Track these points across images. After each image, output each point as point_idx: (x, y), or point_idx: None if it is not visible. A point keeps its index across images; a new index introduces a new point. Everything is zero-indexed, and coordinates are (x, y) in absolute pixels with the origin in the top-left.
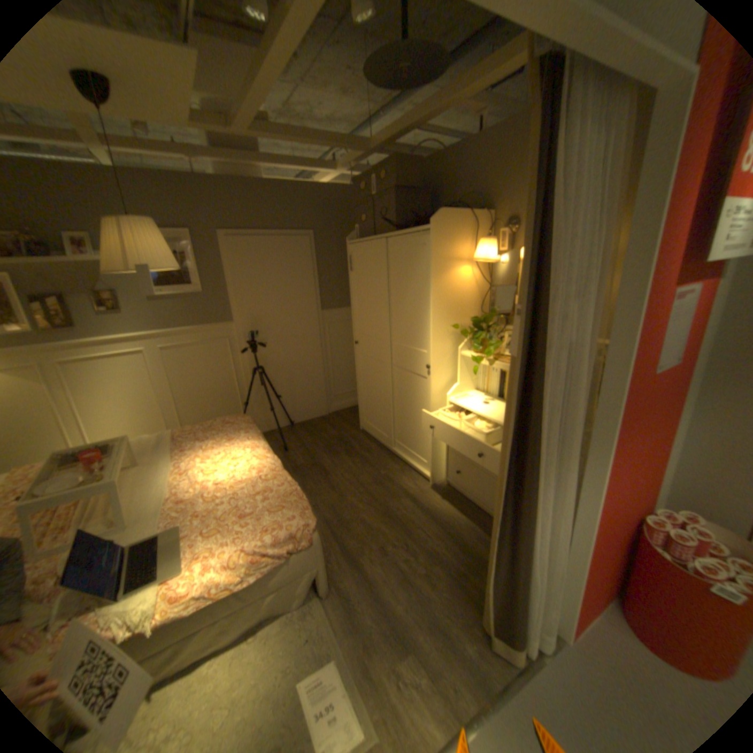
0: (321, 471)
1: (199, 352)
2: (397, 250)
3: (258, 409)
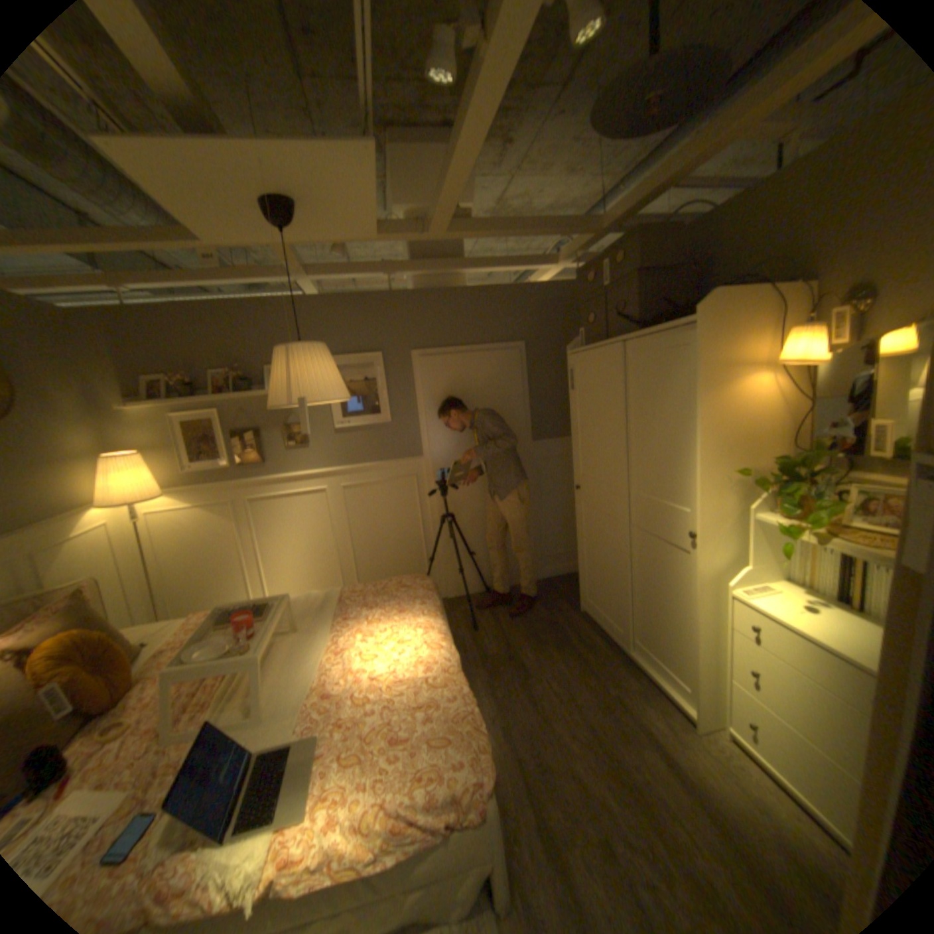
0: (518, 669)
1: (382, 492)
2: (640, 357)
3: (445, 567)
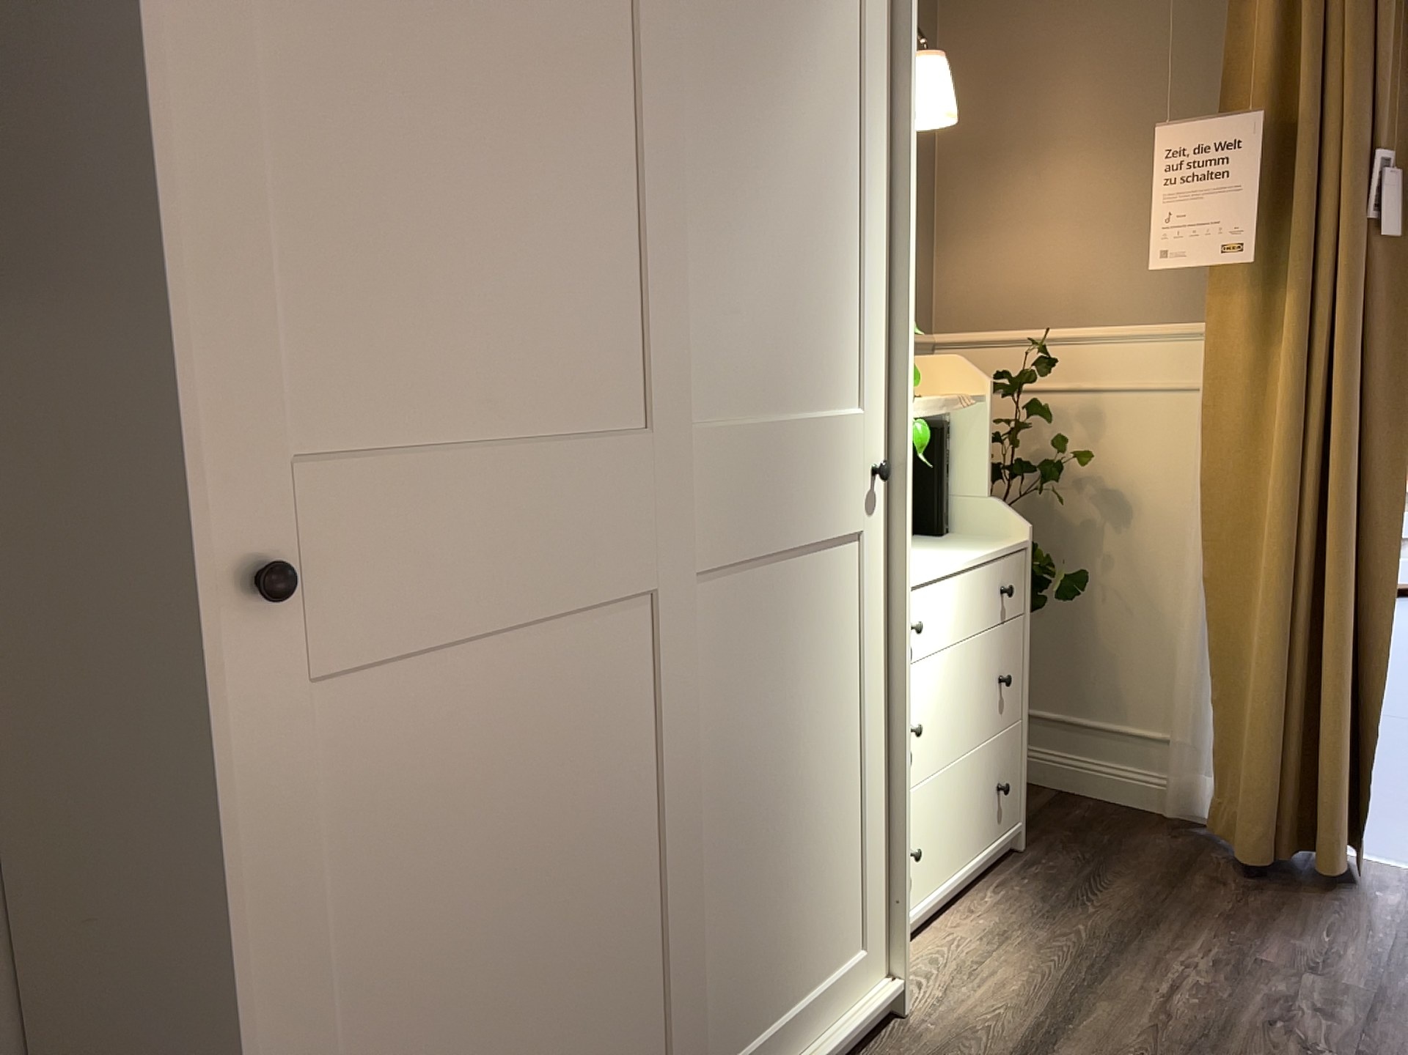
0: None
1: None
2: None
3: None
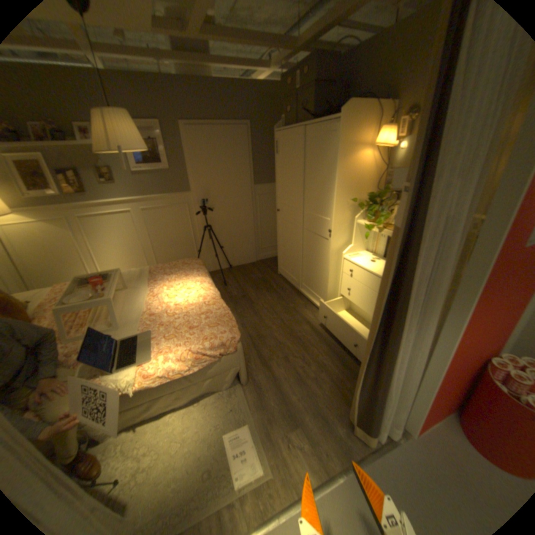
0: (248, 300)
1: (167, 213)
2: (313, 136)
3: (208, 255)
